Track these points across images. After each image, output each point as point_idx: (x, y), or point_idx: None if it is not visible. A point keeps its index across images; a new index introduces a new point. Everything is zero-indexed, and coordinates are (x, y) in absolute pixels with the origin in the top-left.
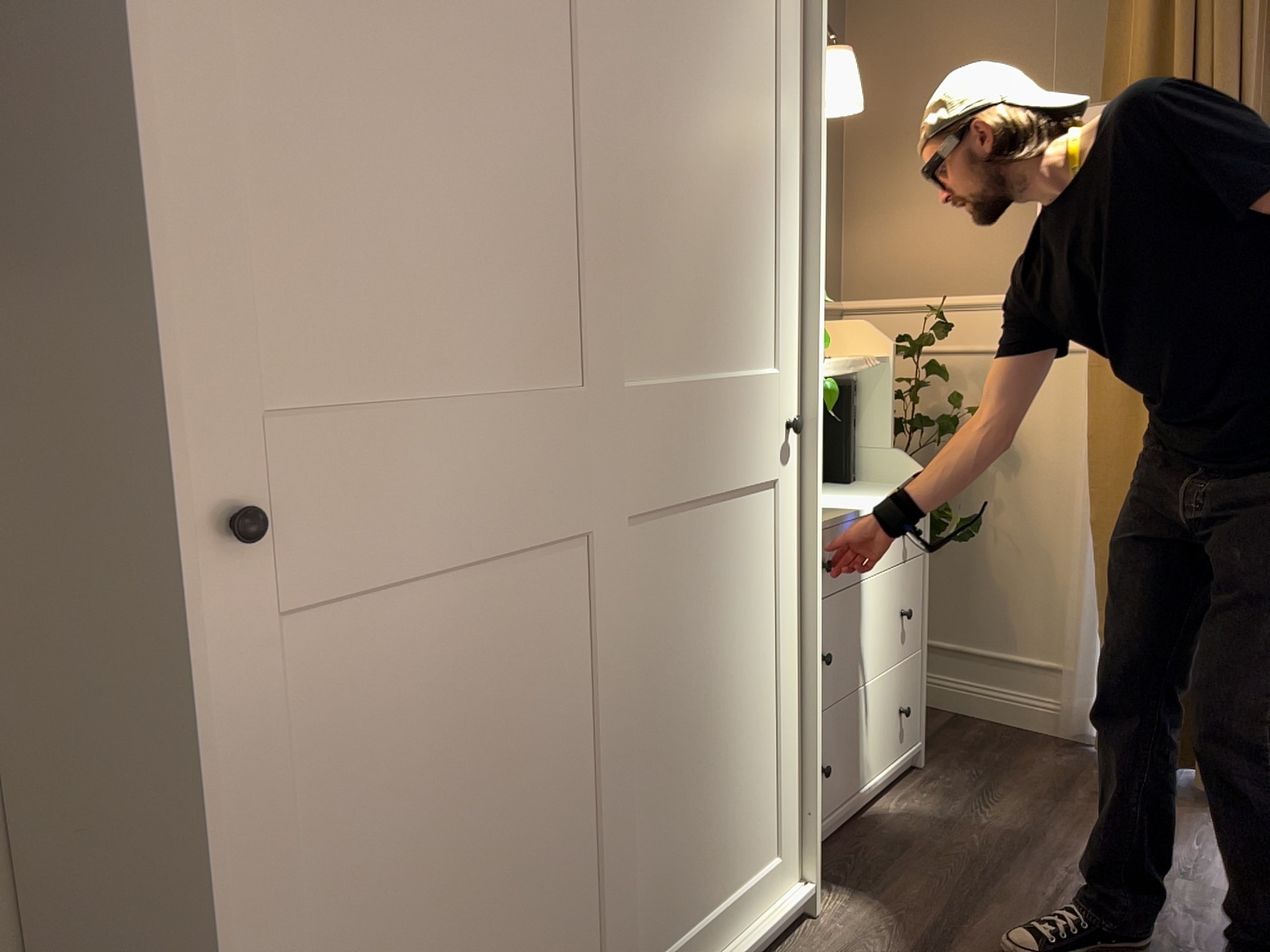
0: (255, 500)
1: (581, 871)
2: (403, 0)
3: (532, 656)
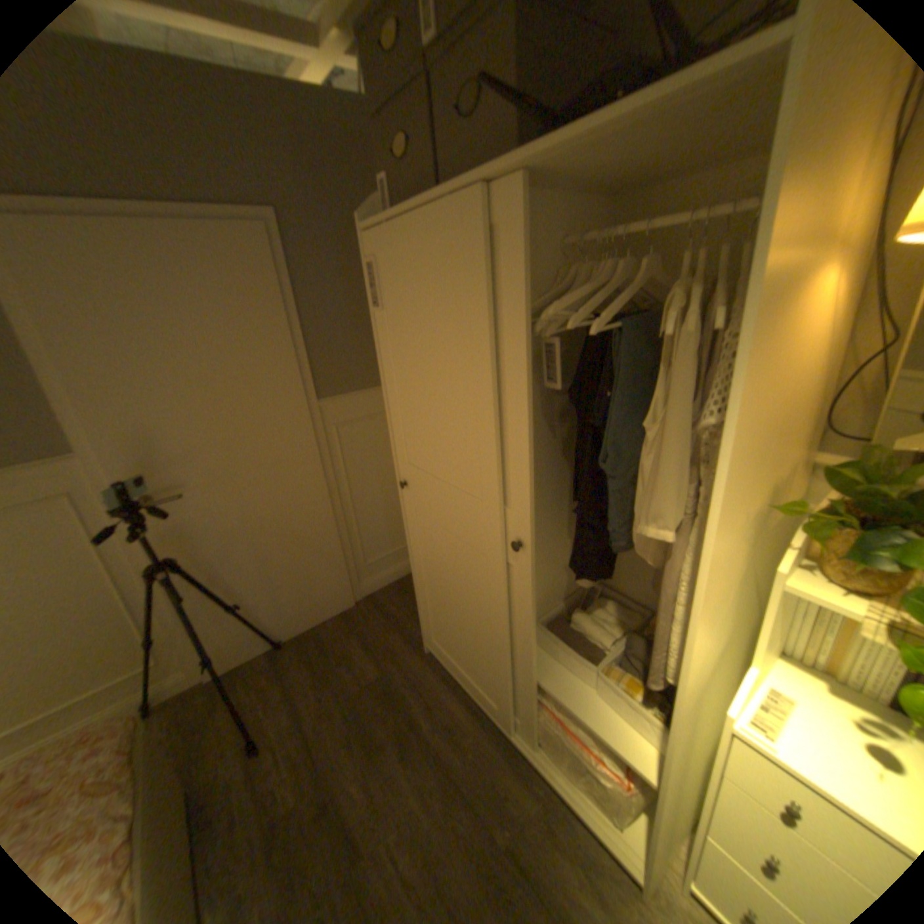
0: (406, 482)
1: (487, 655)
2: (420, 358)
3: (468, 575)
